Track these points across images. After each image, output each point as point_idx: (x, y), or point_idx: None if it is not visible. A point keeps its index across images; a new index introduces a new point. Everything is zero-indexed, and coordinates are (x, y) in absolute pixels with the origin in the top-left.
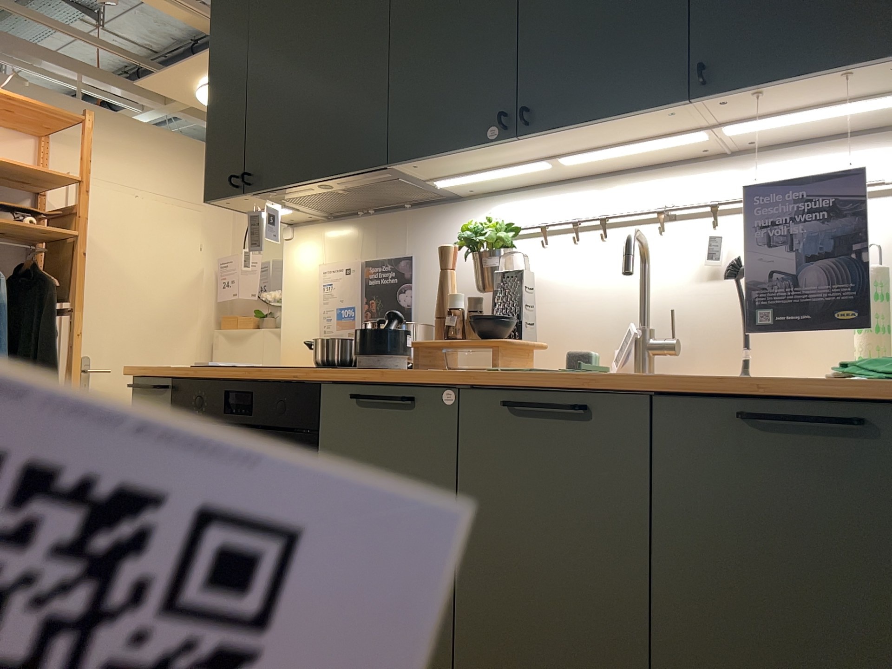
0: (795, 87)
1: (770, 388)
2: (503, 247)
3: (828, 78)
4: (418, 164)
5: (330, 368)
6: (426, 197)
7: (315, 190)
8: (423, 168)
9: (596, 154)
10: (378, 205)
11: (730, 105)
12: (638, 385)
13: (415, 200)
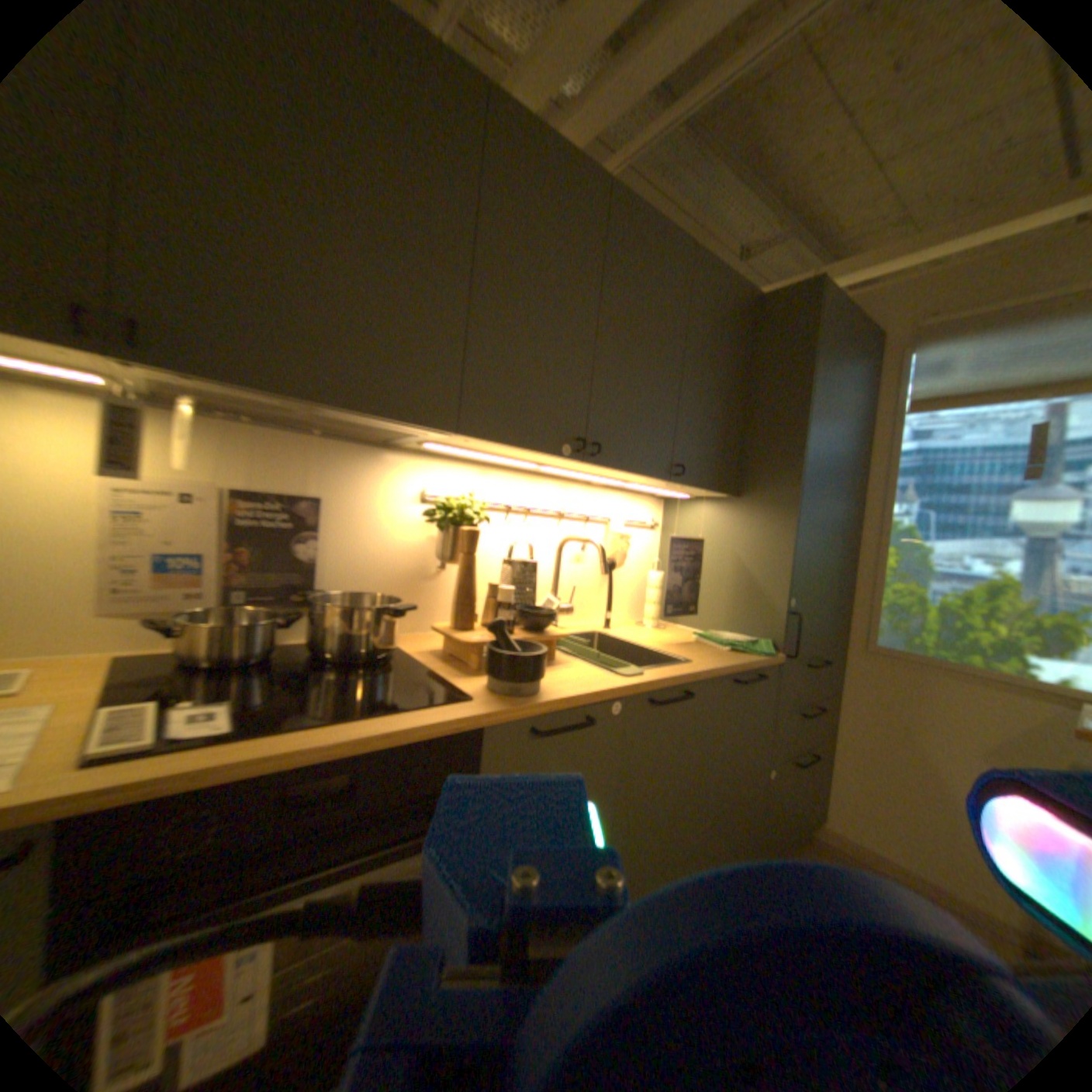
0: (689, 486)
1: (744, 666)
2: (469, 522)
3: (702, 489)
4: (470, 439)
5: (461, 700)
6: (354, 433)
7: (270, 400)
8: (459, 439)
9: (569, 471)
10: (268, 416)
11: (664, 482)
12: (709, 673)
13: (334, 430)
